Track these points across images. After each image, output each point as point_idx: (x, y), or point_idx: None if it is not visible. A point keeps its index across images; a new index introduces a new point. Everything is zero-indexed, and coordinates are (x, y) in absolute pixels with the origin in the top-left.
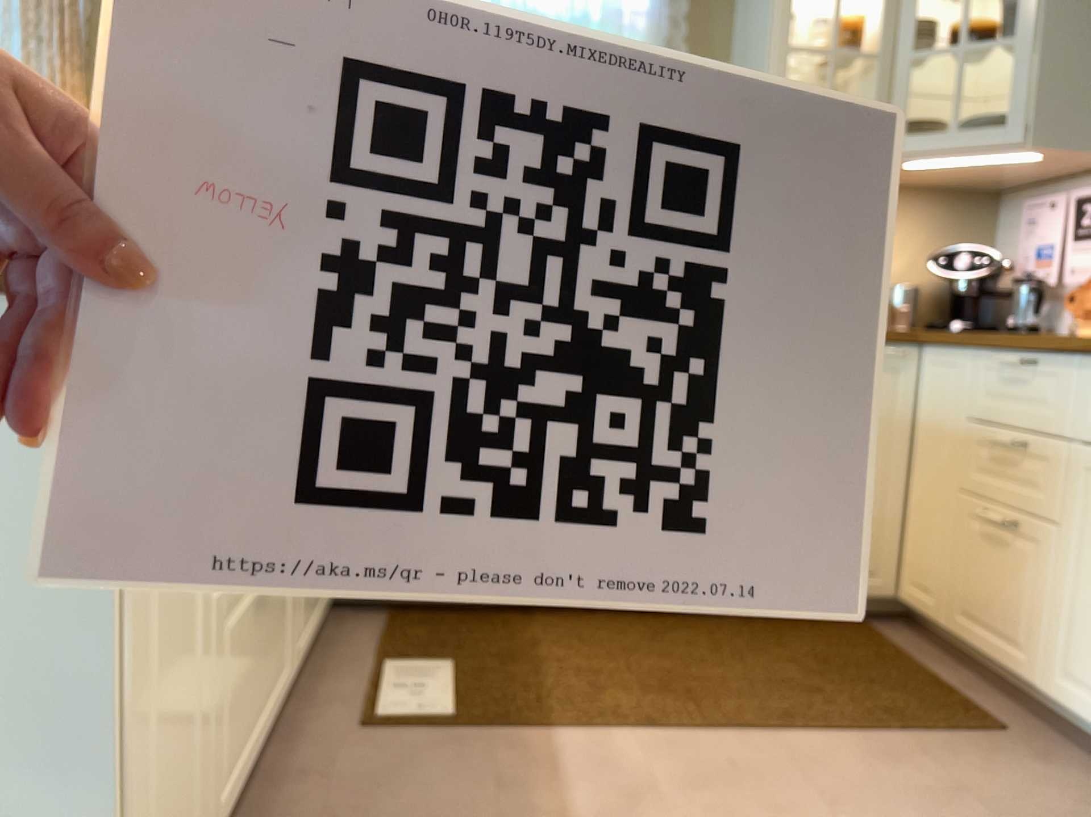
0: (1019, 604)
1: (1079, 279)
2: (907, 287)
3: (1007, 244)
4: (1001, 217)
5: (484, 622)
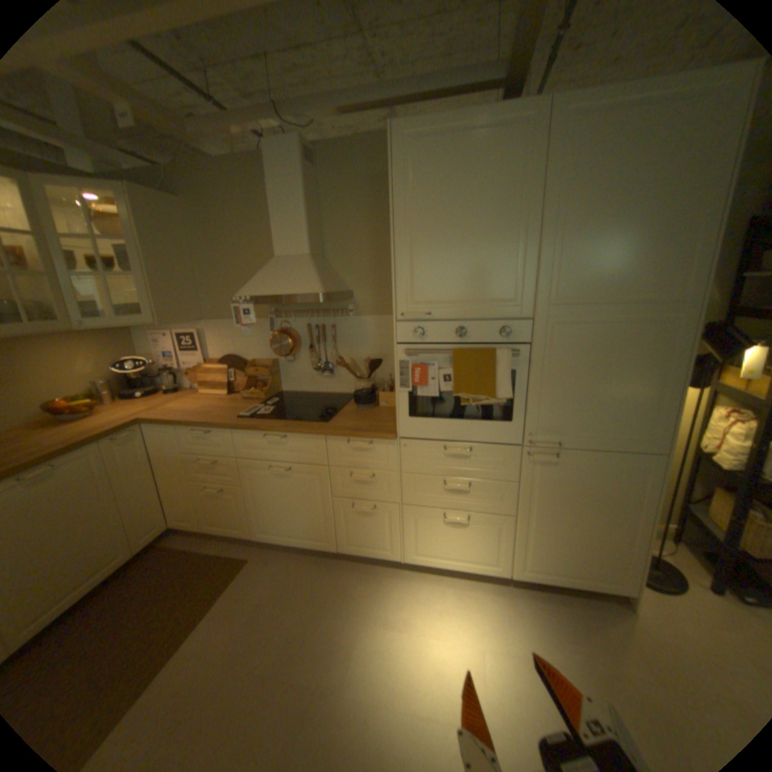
0: (230, 516)
1: (185, 367)
2: (96, 379)
3: (139, 347)
4: (131, 335)
5: None
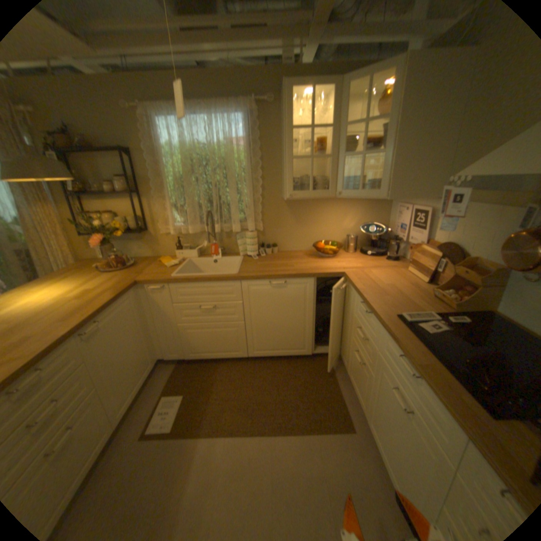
0: (363, 388)
1: (412, 241)
2: (354, 233)
3: (393, 214)
4: (392, 203)
5: (203, 368)
